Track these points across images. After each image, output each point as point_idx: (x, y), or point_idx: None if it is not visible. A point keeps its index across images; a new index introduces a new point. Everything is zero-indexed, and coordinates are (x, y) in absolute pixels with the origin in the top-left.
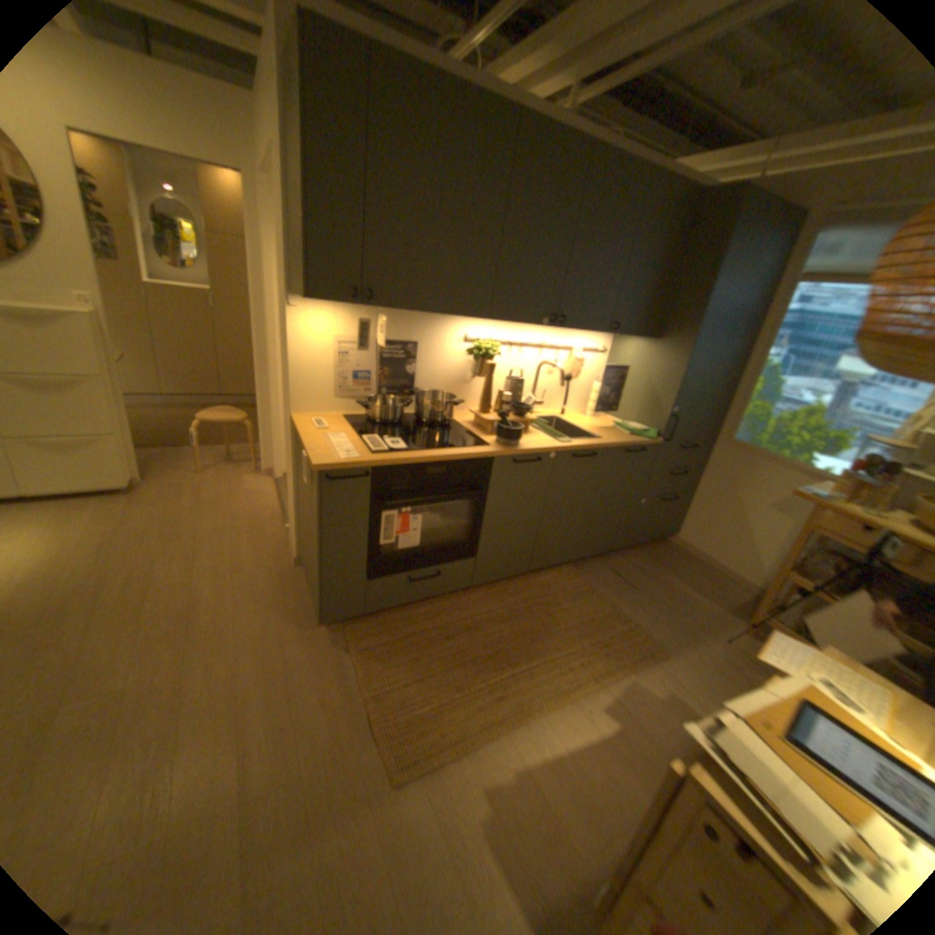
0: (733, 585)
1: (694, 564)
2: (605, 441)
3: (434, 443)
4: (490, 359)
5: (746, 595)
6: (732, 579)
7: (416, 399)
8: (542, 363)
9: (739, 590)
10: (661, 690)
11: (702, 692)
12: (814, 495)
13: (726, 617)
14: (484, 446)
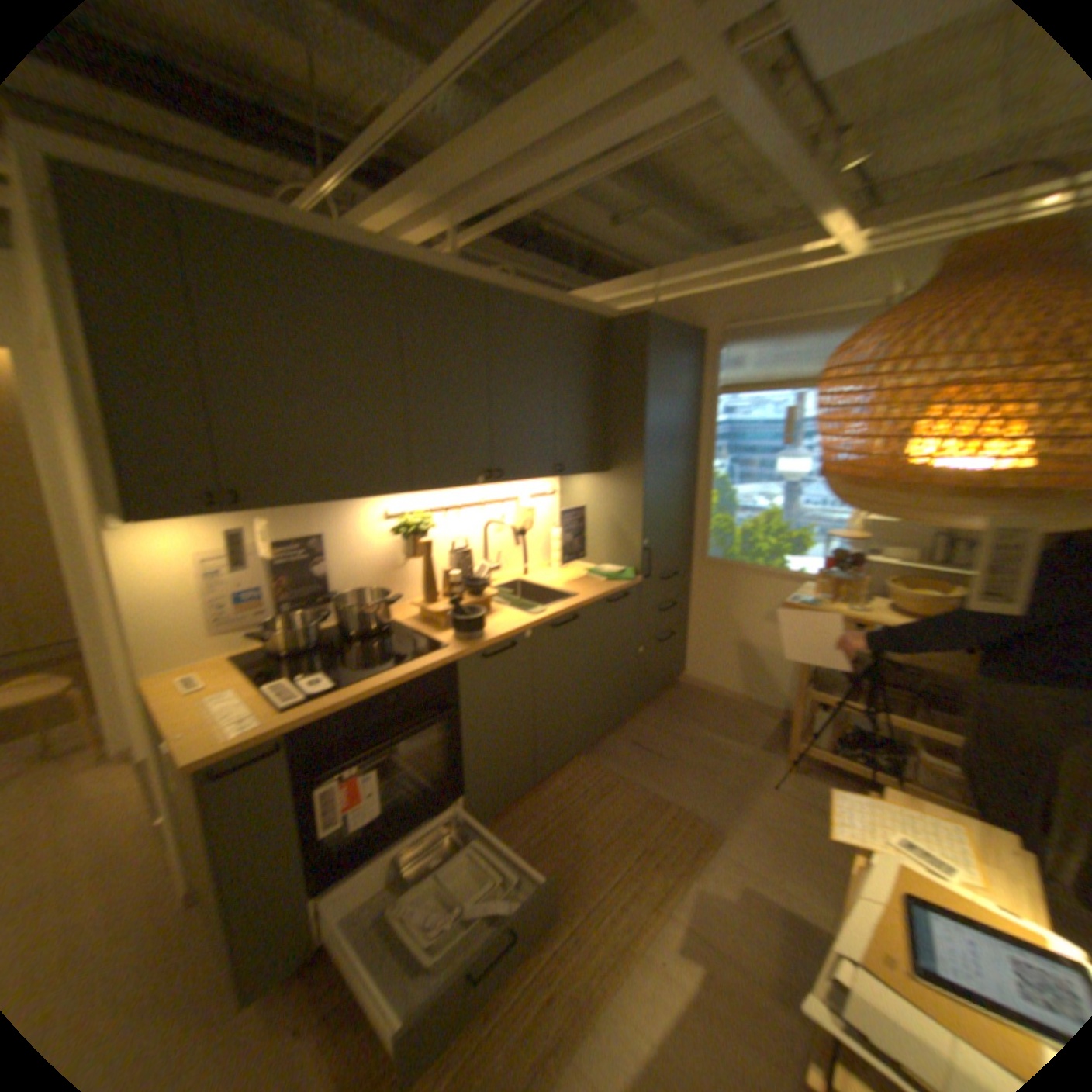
0: (757, 714)
1: (712, 701)
2: (584, 597)
3: (375, 664)
4: (427, 533)
5: (772, 721)
6: (753, 707)
7: (339, 606)
8: (490, 522)
9: (764, 717)
10: (732, 887)
11: (773, 870)
12: (803, 603)
13: (763, 757)
14: (444, 648)
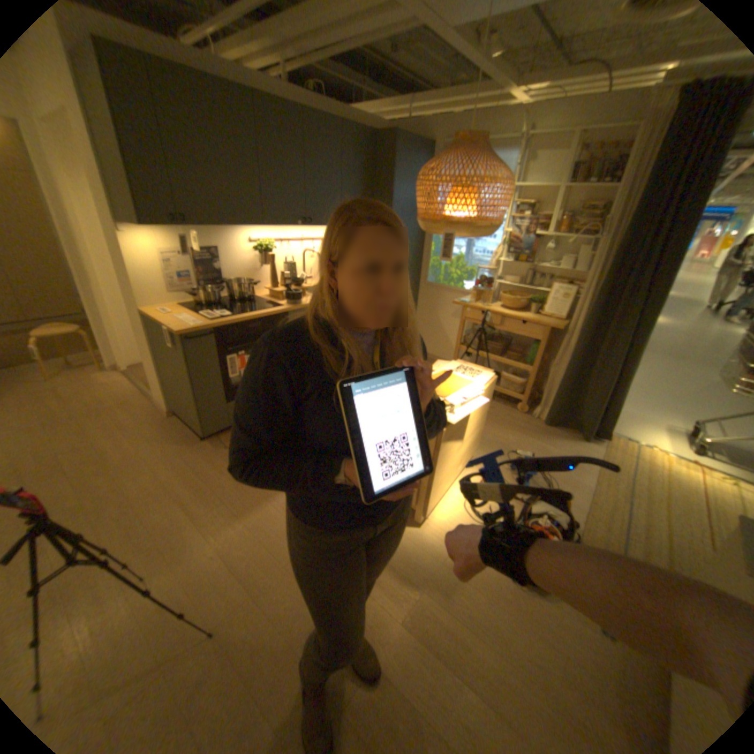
0: None
1: None
2: None
3: (248, 310)
4: (270, 252)
5: None
6: None
7: (227, 286)
8: (304, 251)
9: None
10: None
11: None
12: (460, 302)
13: None
14: (280, 307)
